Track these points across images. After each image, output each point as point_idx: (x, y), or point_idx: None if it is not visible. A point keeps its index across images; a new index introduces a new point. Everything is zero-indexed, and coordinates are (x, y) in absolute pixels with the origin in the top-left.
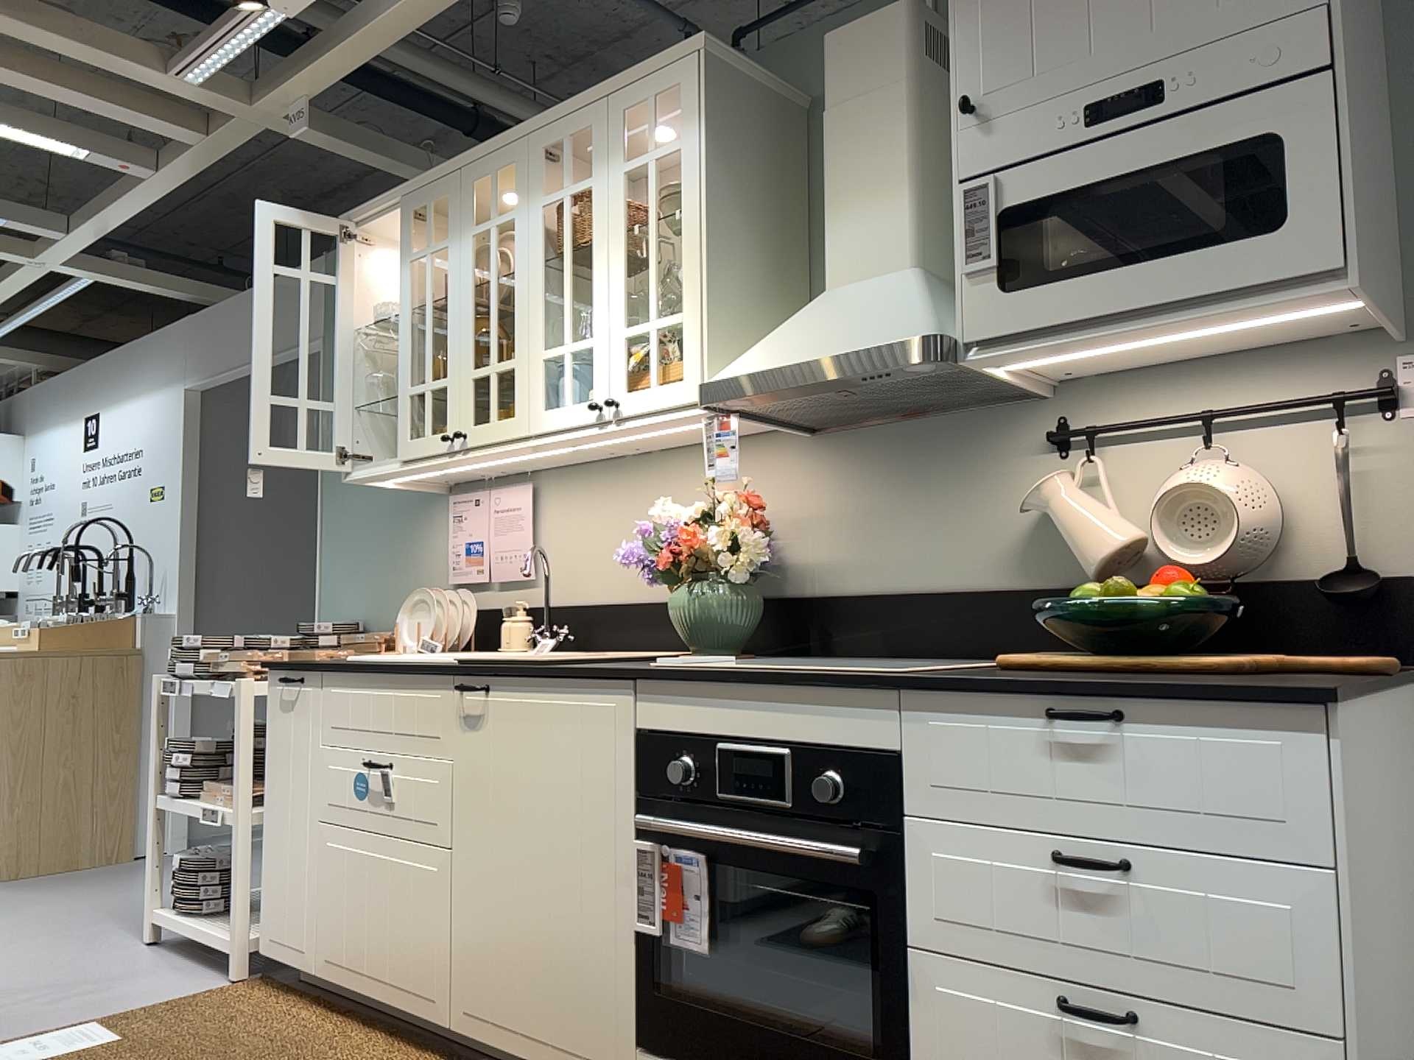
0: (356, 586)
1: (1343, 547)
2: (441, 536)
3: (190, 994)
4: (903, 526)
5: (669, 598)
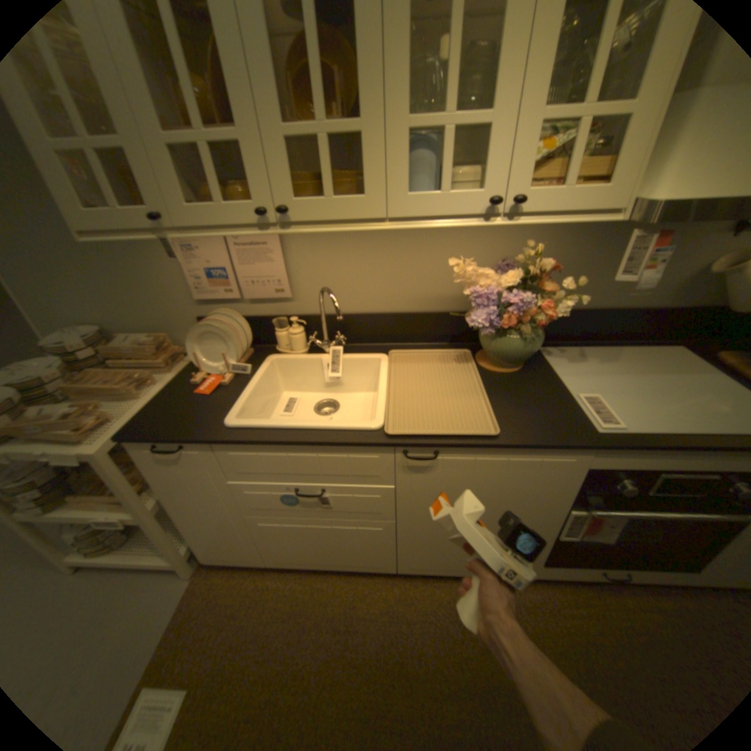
0: (67, 297)
1: None
2: (164, 259)
3: (172, 611)
4: (613, 271)
5: (484, 335)
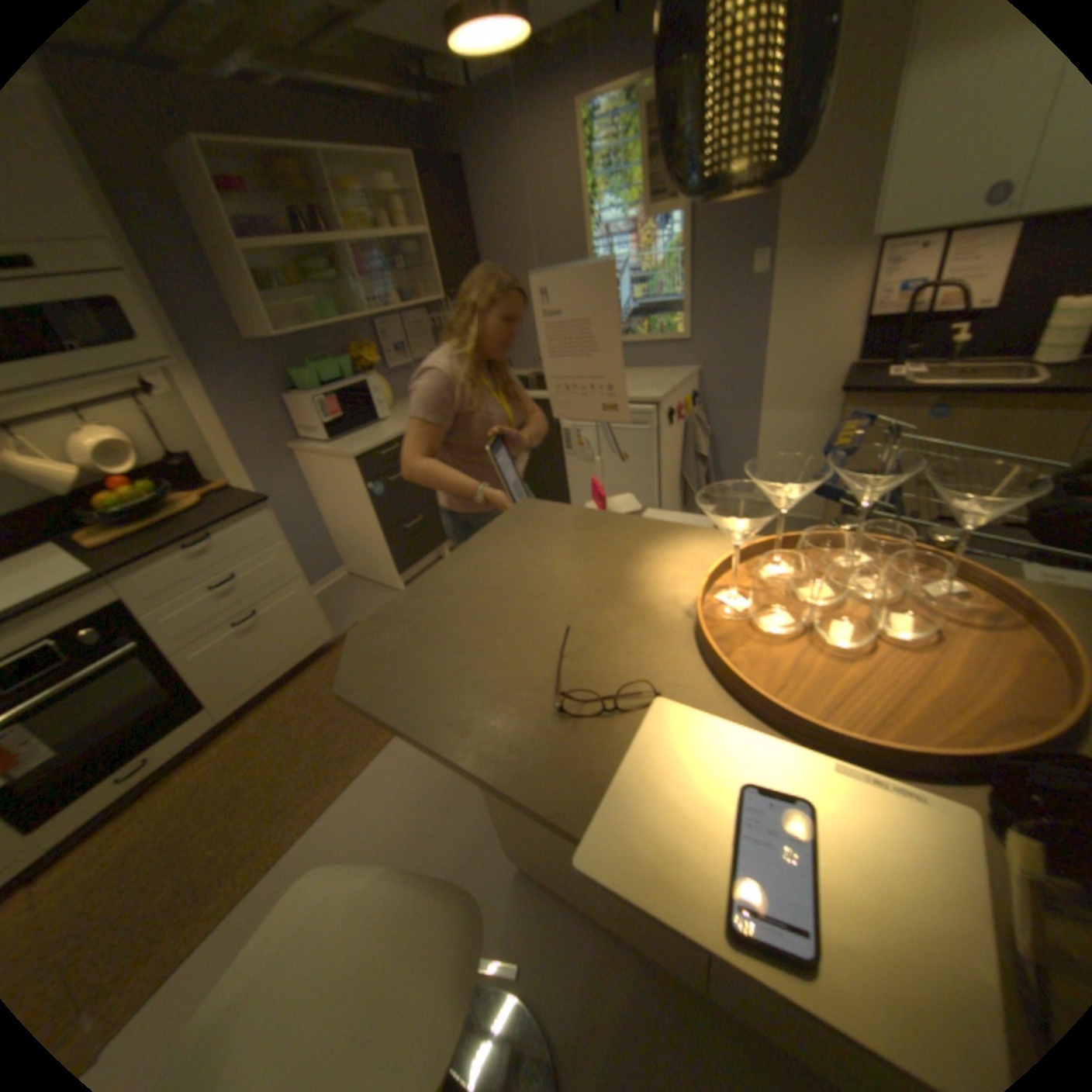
0: None
1: (158, 447)
2: None
3: None
4: None
5: None
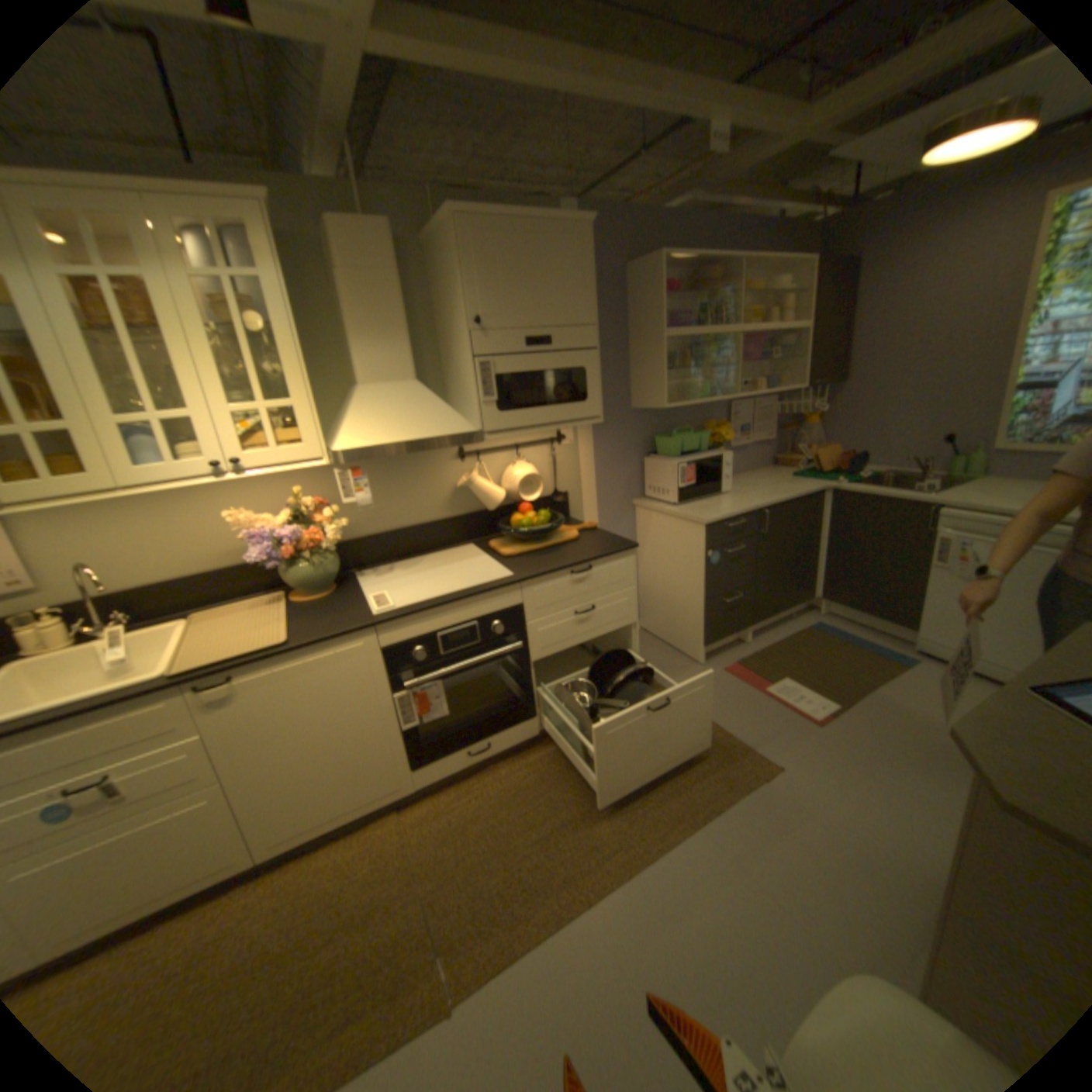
0: None
1: (553, 487)
2: None
3: None
4: (392, 499)
5: (282, 571)
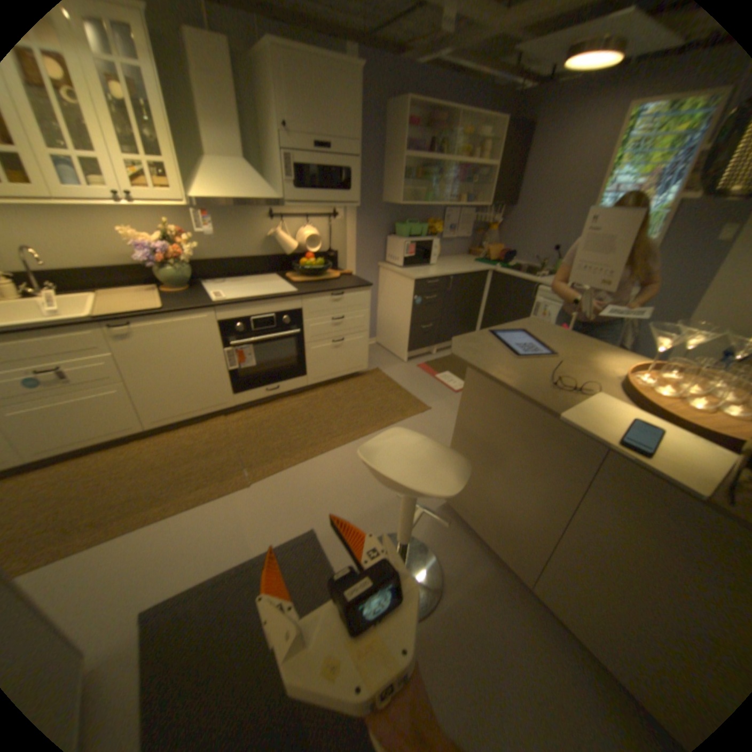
0: None
1: (329, 245)
2: None
3: None
4: (226, 237)
5: (156, 269)
